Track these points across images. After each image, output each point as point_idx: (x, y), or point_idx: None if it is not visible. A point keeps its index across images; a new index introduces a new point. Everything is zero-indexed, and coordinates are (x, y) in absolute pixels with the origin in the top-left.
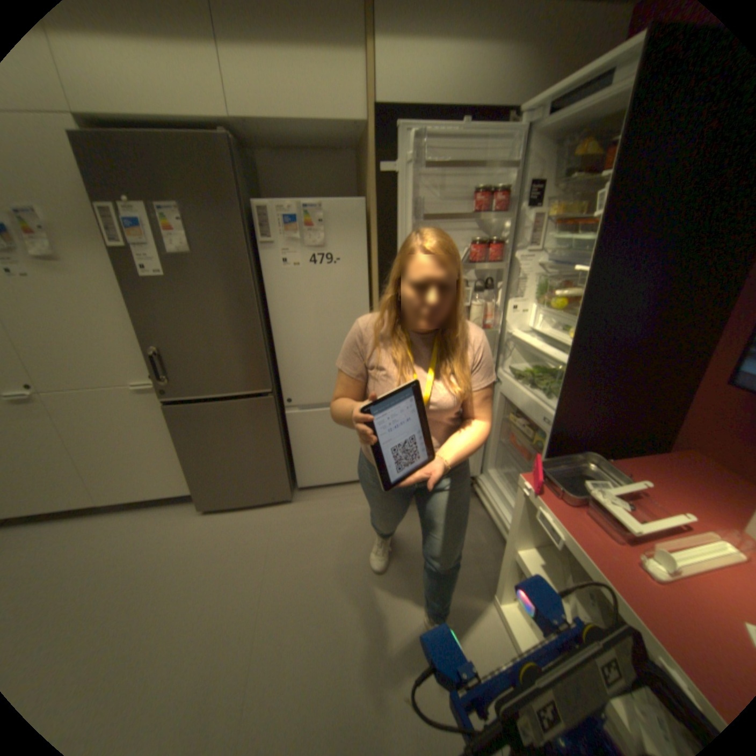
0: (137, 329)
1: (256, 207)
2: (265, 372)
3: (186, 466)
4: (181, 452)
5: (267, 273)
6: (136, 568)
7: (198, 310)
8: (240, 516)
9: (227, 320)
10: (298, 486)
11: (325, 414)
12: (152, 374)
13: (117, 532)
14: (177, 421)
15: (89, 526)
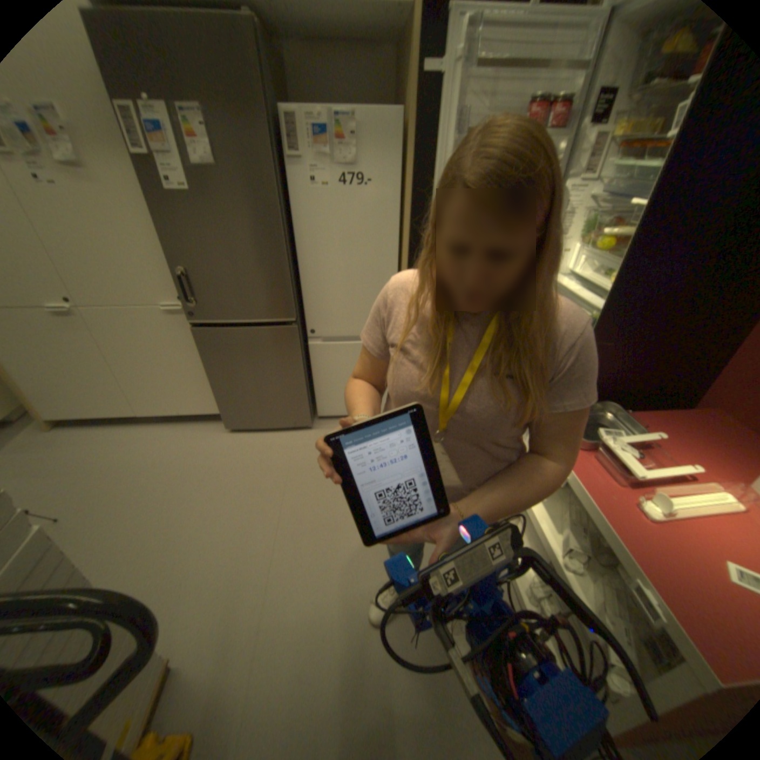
0: (164, 248)
1: (283, 114)
2: (290, 301)
3: (215, 387)
4: (210, 374)
5: (293, 193)
6: (174, 472)
7: (223, 230)
8: (264, 437)
9: (253, 243)
10: (318, 415)
11: (347, 348)
12: (180, 295)
13: (156, 441)
14: (206, 344)
15: (131, 434)
